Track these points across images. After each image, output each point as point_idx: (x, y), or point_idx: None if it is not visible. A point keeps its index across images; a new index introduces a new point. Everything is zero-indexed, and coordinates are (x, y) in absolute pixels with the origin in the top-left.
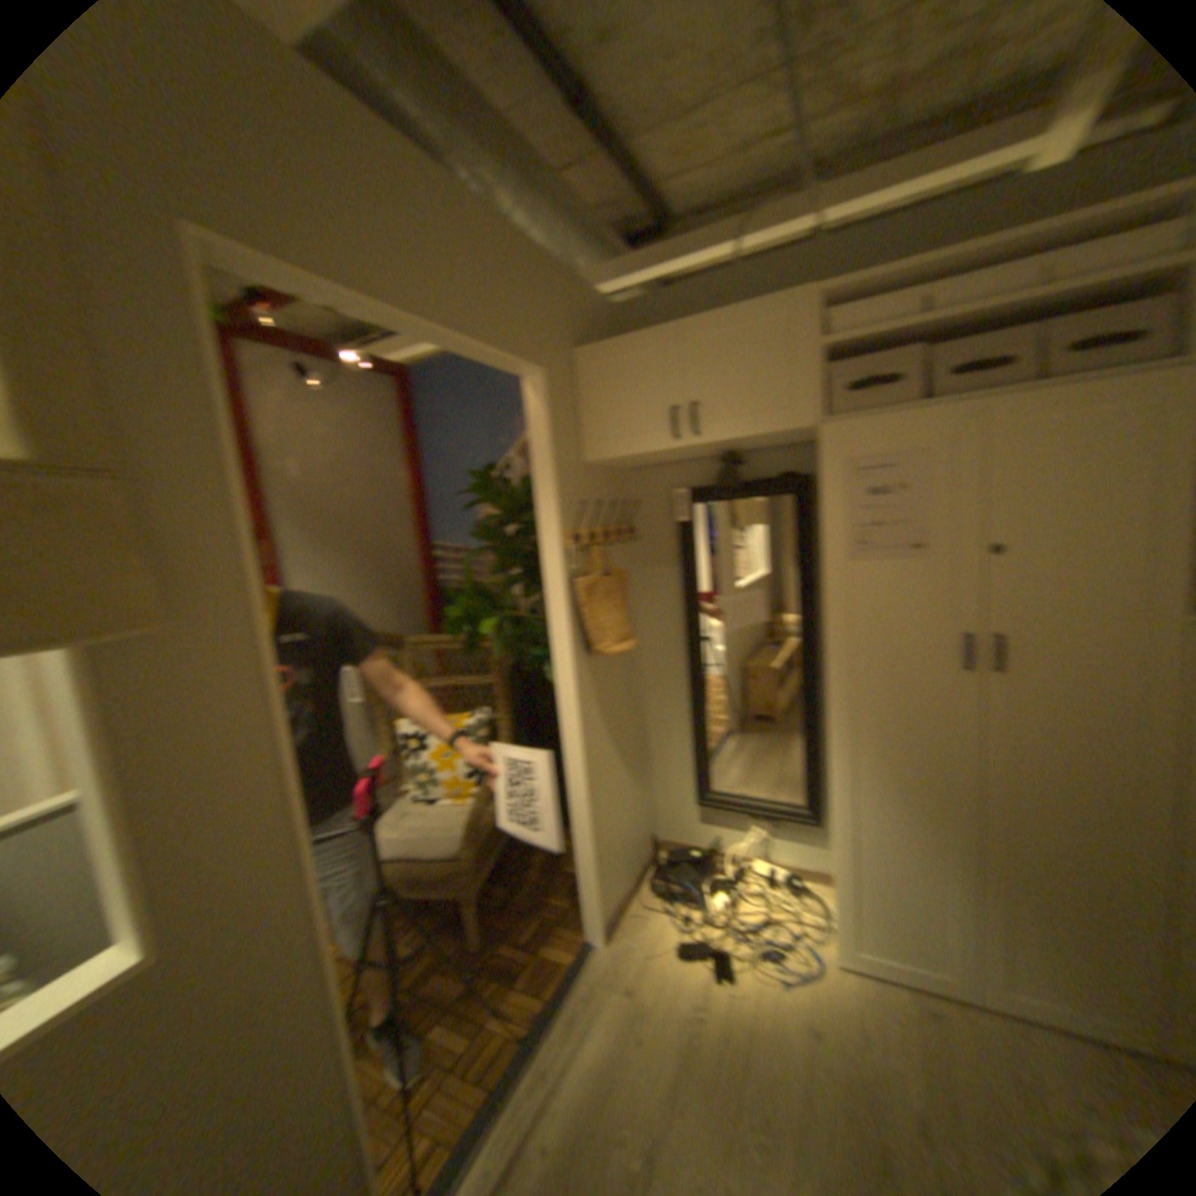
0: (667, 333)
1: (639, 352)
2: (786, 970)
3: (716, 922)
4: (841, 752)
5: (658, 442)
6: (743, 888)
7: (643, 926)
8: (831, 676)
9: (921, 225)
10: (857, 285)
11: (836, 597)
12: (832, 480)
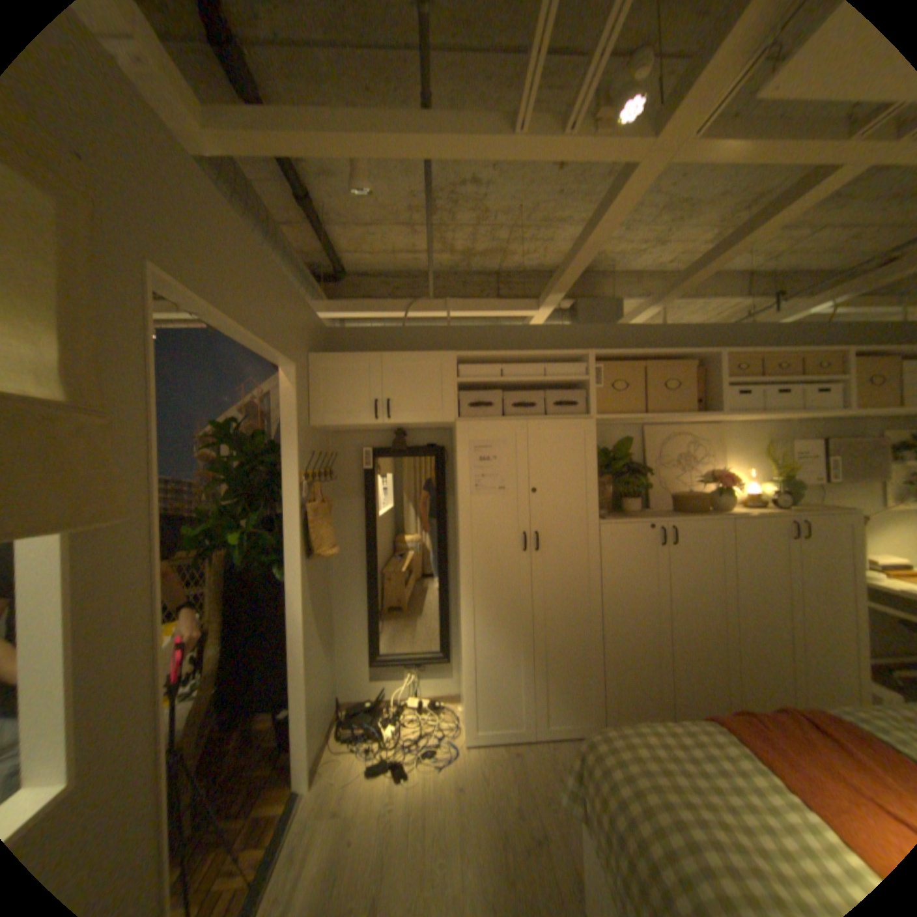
0: (372, 356)
1: (353, 363)
2: (435, 759)
3: (387, 745)
4: (466, 604)
5: (362, 418)
6: (398, 721)
7: (333, 766)
8: (461, 559)
9: (493, 332)
10: (471, 356)
11: (463, 514)
12: (461, 451)
